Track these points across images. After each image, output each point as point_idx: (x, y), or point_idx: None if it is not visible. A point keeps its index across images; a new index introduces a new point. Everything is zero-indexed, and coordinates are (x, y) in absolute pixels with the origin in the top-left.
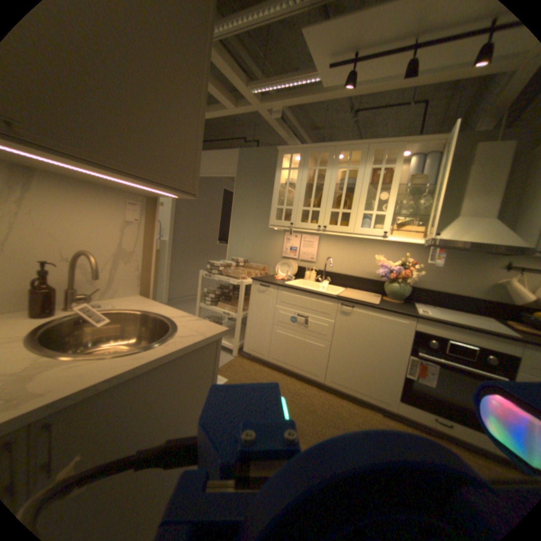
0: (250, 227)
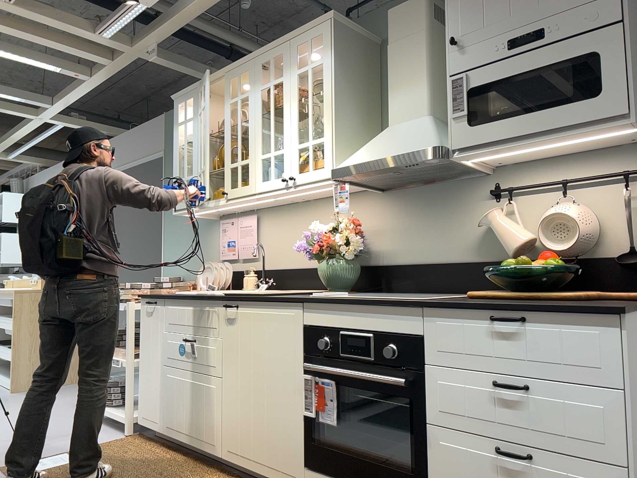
0: (184, 224)
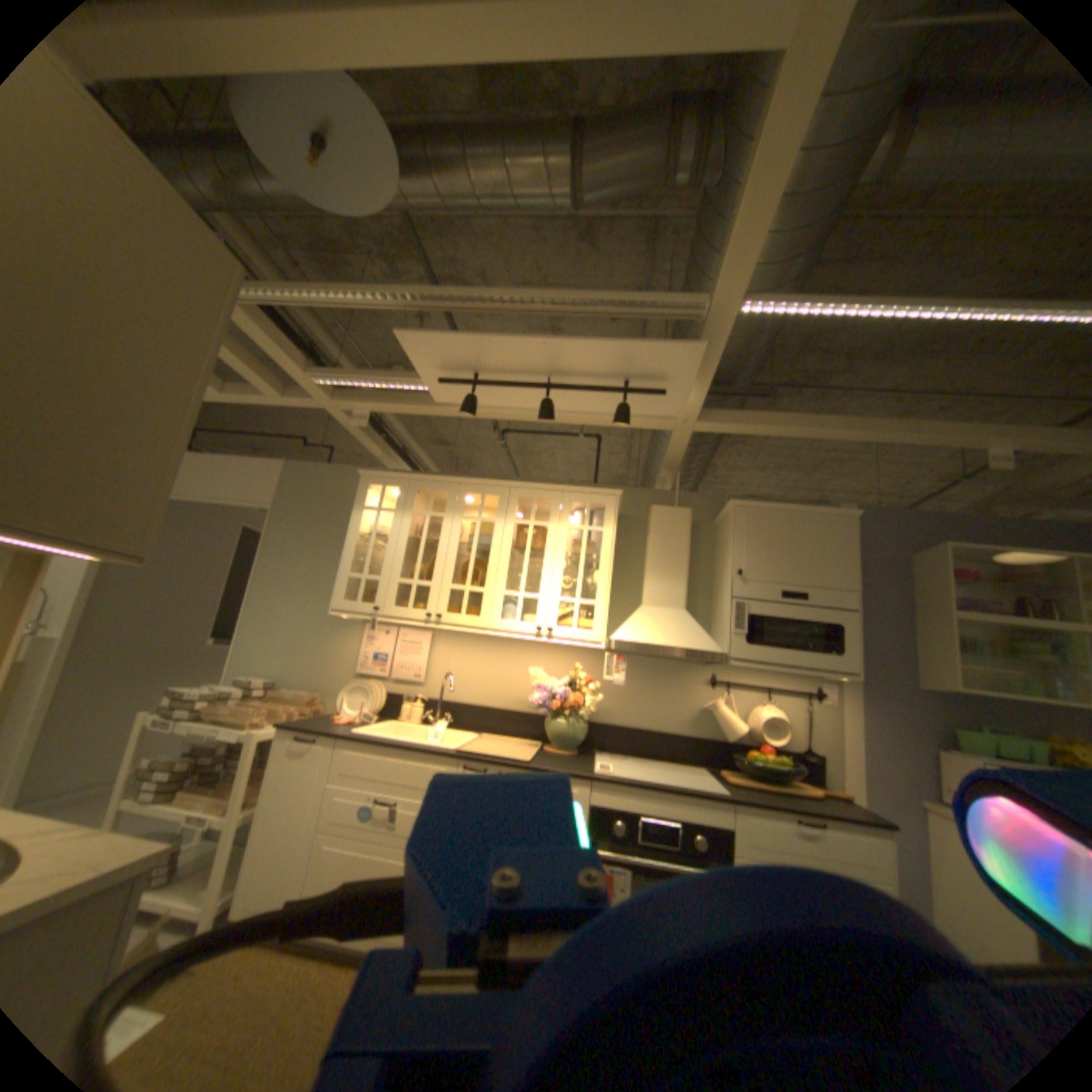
0: (292, 612)
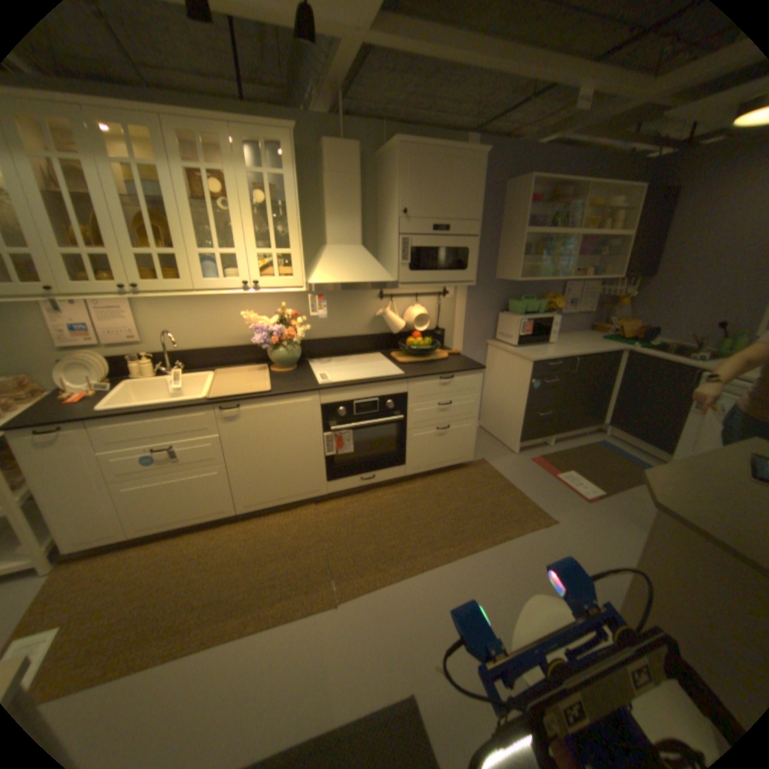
0: None
